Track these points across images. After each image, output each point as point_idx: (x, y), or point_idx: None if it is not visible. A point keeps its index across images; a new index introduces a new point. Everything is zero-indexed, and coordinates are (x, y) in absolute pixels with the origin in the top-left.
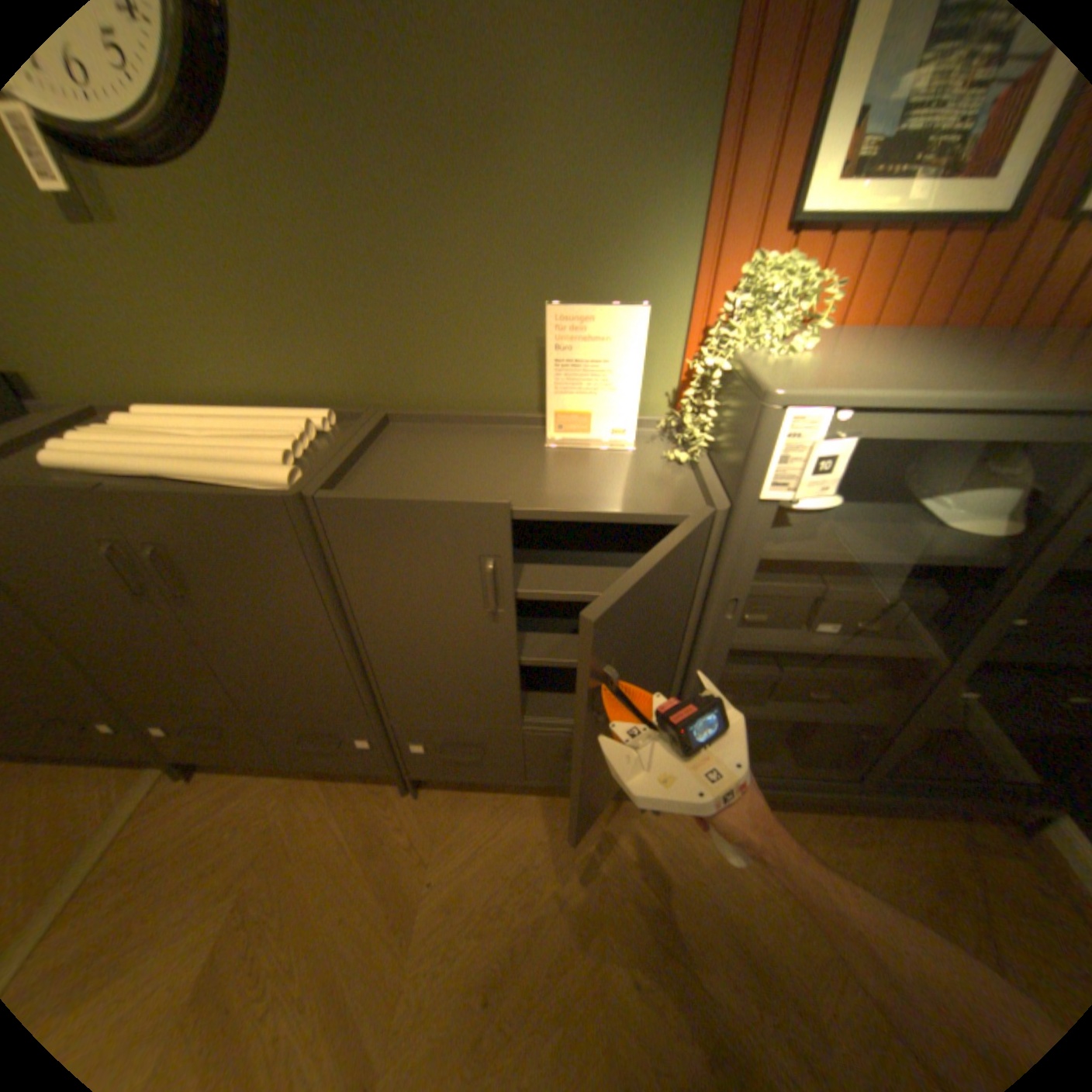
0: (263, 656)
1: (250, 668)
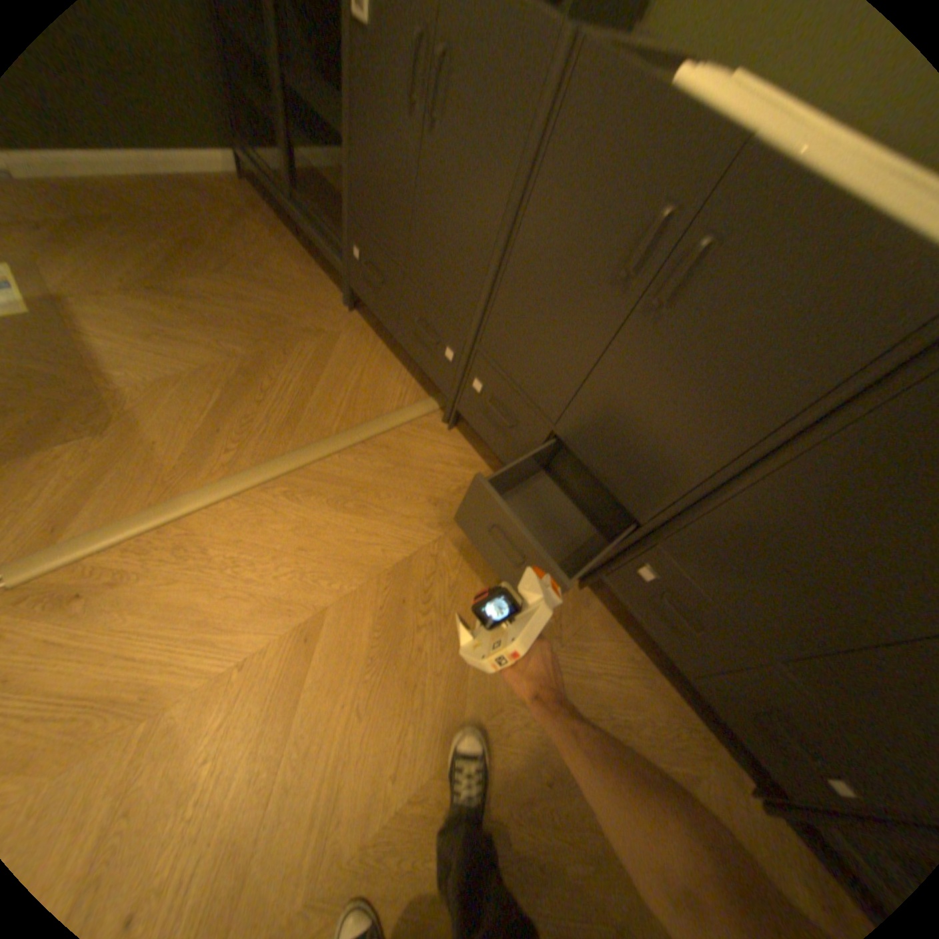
0: (648, 406)
1: (620, 405)
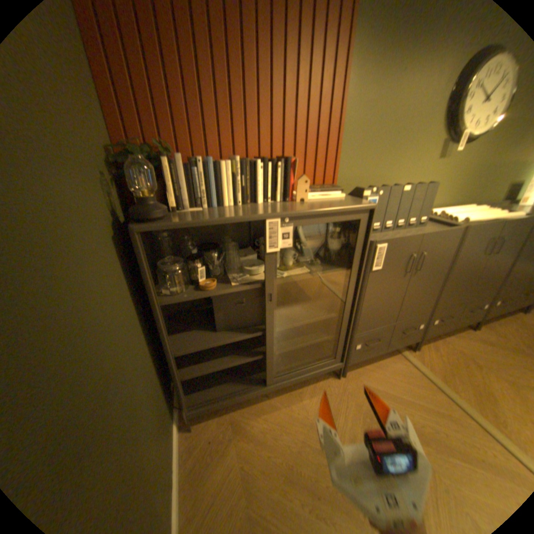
0: (494, 273)
1: (487, 279)
